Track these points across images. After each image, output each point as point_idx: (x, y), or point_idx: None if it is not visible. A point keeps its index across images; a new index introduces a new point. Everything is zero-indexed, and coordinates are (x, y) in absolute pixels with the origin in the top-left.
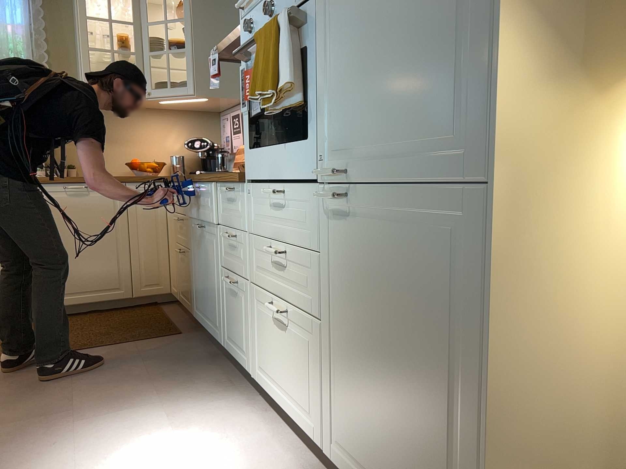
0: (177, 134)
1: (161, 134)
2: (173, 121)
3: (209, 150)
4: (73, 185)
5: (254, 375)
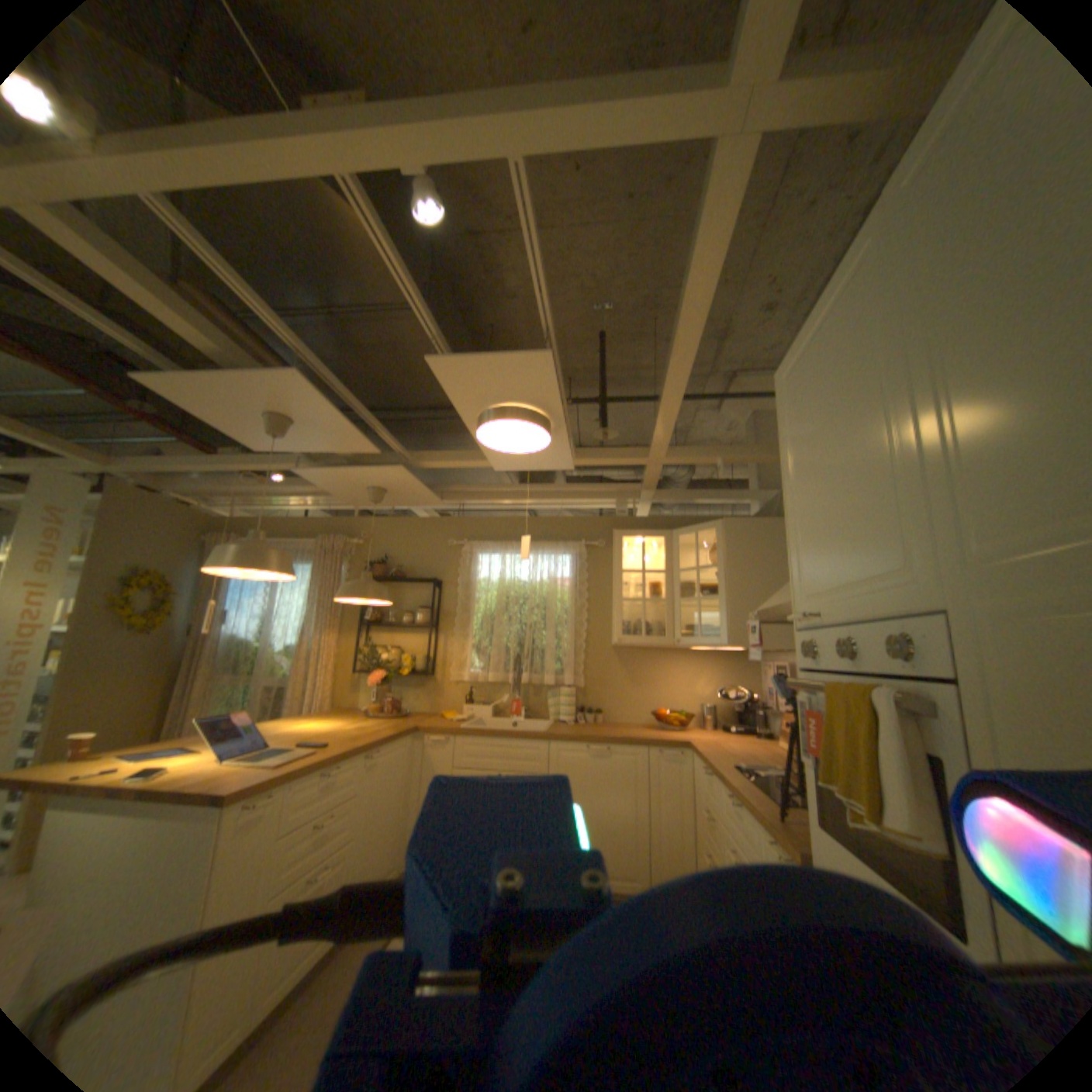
0: (708, 679)
1: (690, 678)
2: (704, 665)
3: (747, 704)
4: (595, 746)
5: None
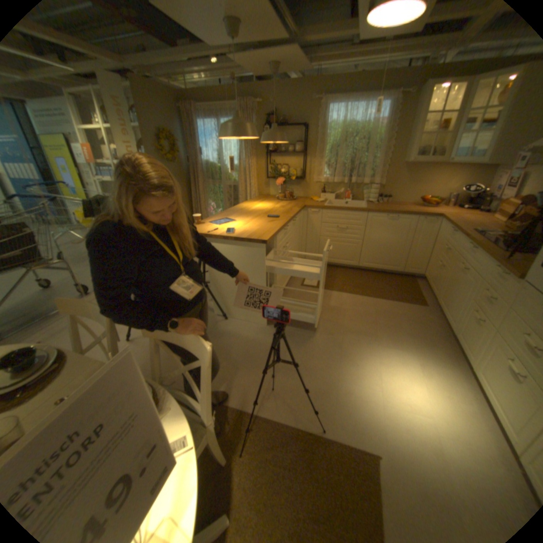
0: (459, 178)
1: (448, 178)
2: (459, 170)
3: (480, 193)
4: (391, 215)
5: (475, 370)
